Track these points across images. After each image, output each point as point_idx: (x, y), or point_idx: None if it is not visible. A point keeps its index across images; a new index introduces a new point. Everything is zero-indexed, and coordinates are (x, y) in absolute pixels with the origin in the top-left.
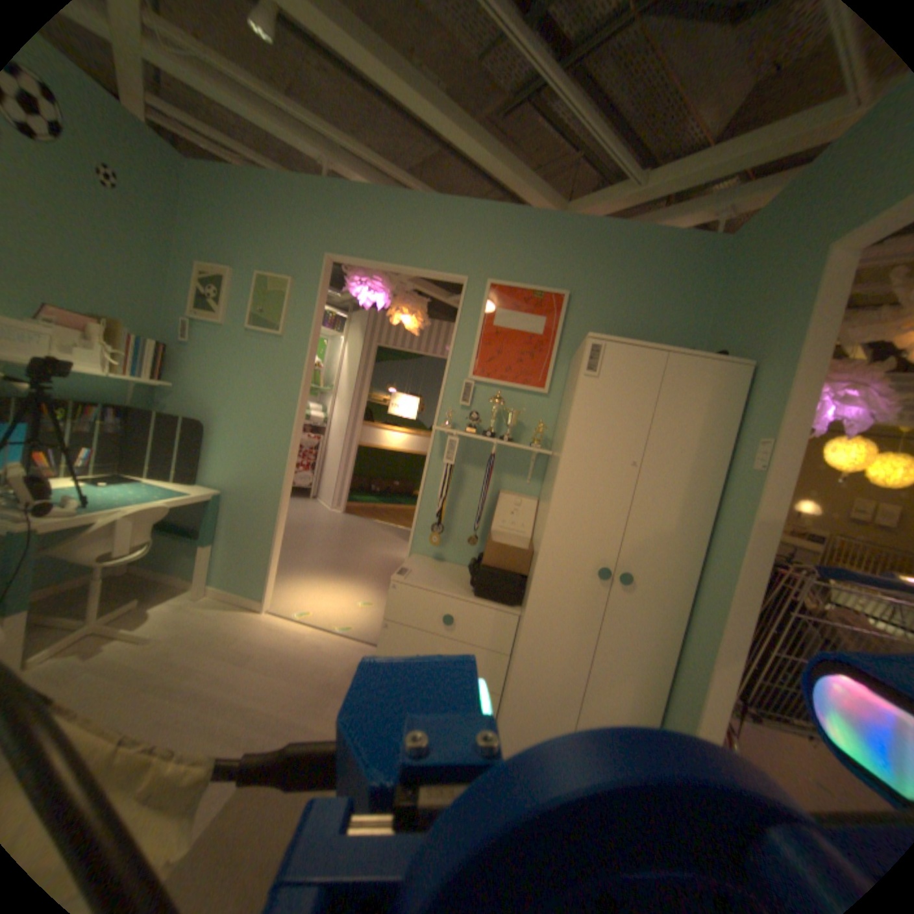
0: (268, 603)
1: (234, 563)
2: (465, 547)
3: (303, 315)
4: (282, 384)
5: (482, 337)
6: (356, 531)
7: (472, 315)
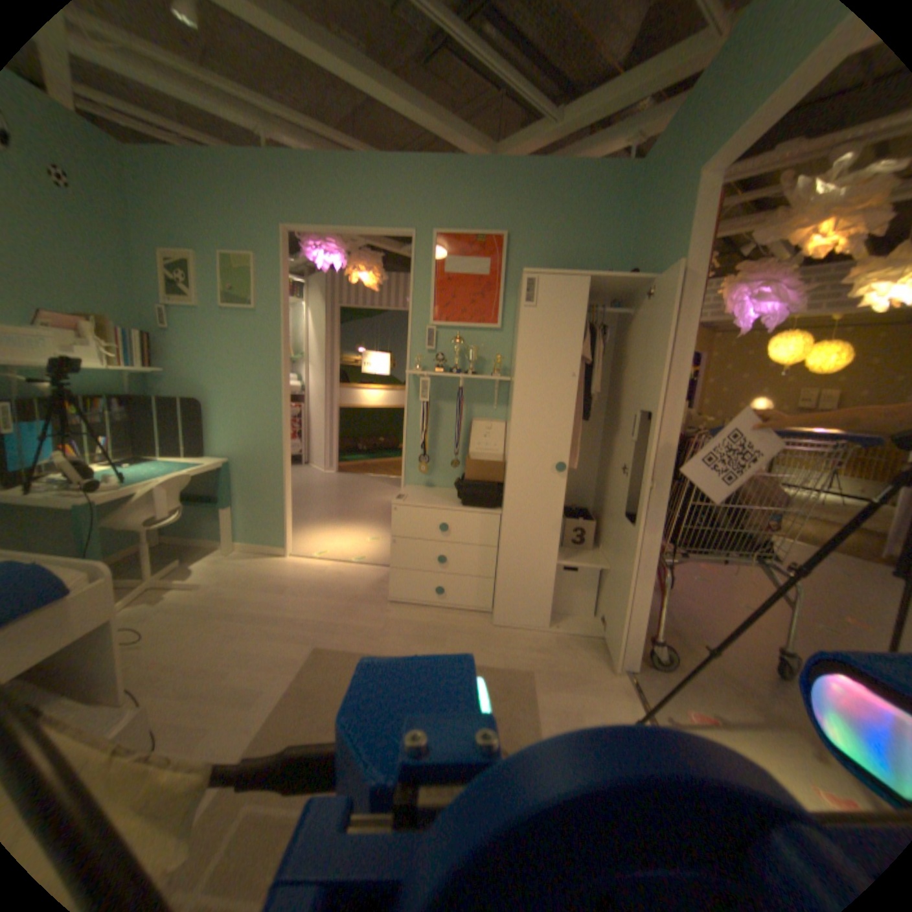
0: (289, 547)
1: (252, 518)
2: (449, 472)
3: (269, 286)
4: (263, 353)
5: (436, 285)
6: (352, 485)
7: (424, 265)
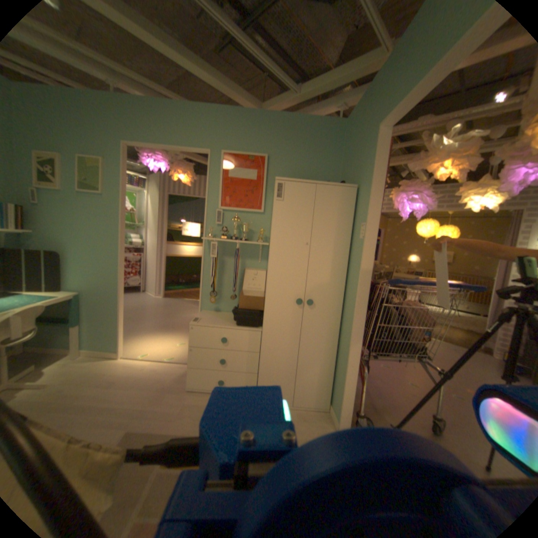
0: (121, 353)
1: (94, 333)
2: (230, 302)
3: (113, 180)
4: (106, 223)
5: (223, 184)
6: (172, 306)
7: (216, 172)
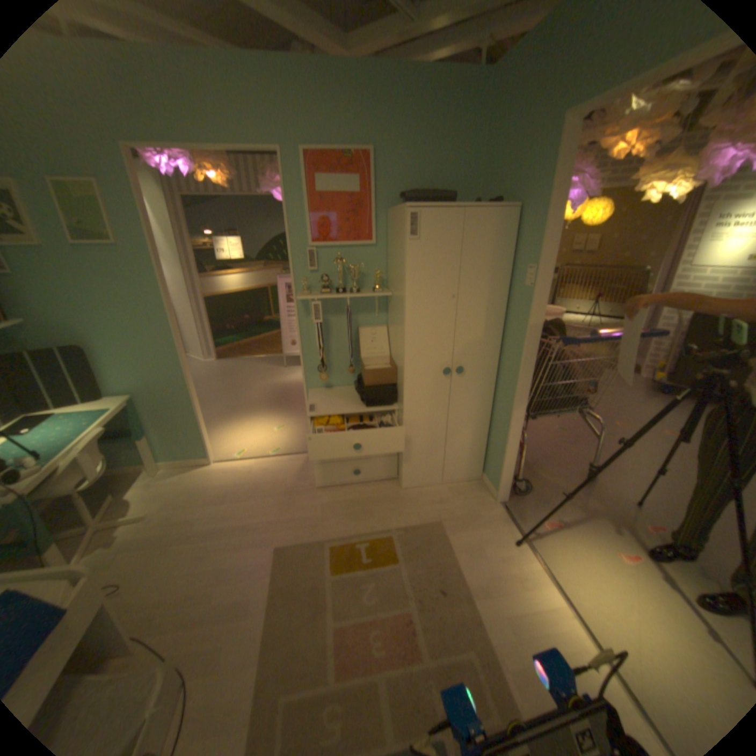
0: (211, 455)
1: (170, 440)
2: (344, 372)
3: (126, 215)
4: (138, 288)
5: (310, 205)
6: (237, 371)
7: (294, 184)
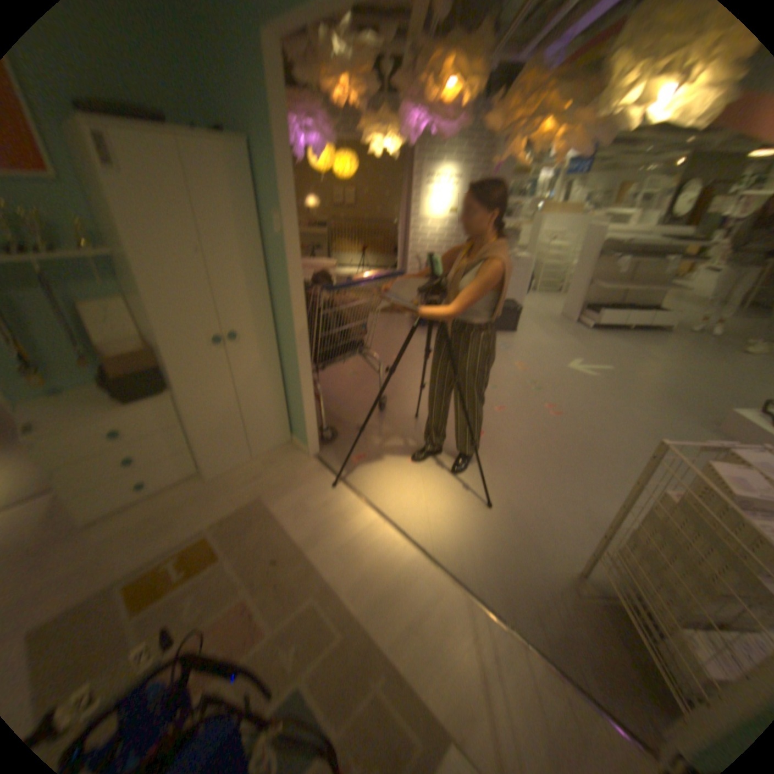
0: None
1: None
2: (72, 374)
3: None
4: None
5: None
6: None
7: None
